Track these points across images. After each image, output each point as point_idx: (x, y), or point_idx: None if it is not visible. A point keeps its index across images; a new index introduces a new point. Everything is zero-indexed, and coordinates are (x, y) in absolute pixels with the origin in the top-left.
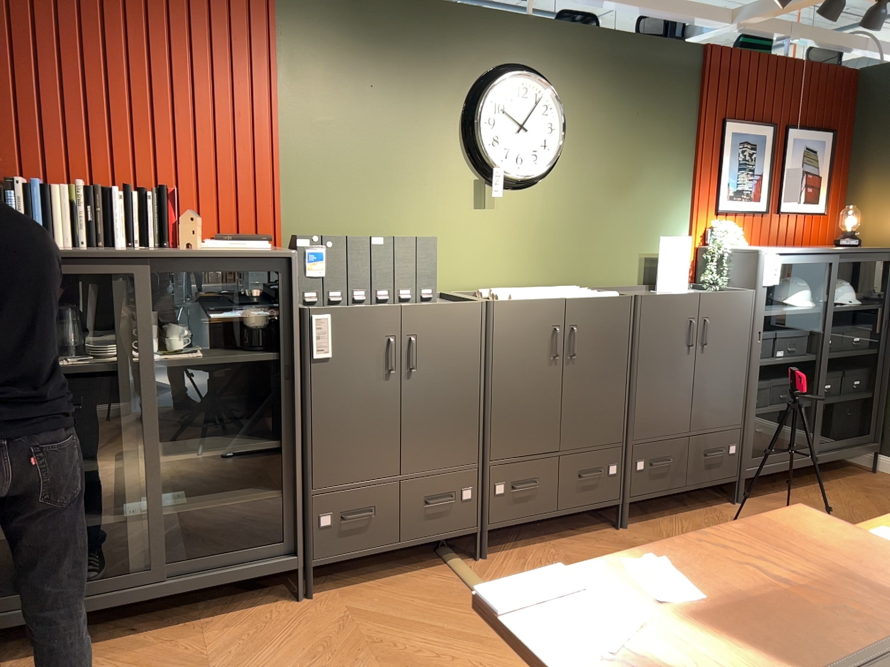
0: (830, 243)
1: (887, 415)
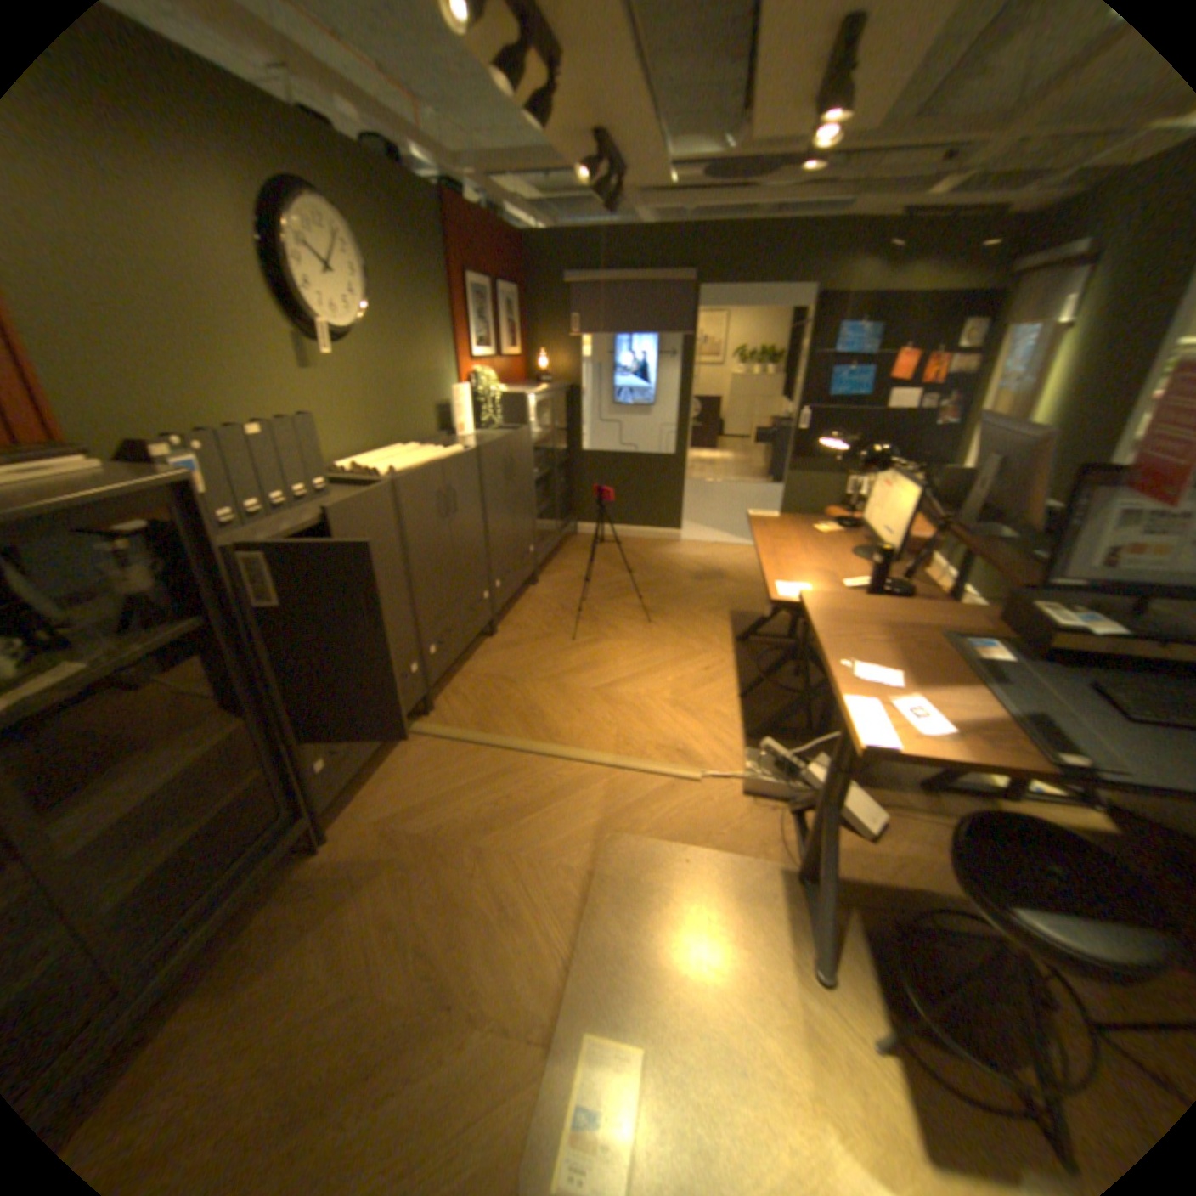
0: (527, 379)
1: (578, 498)
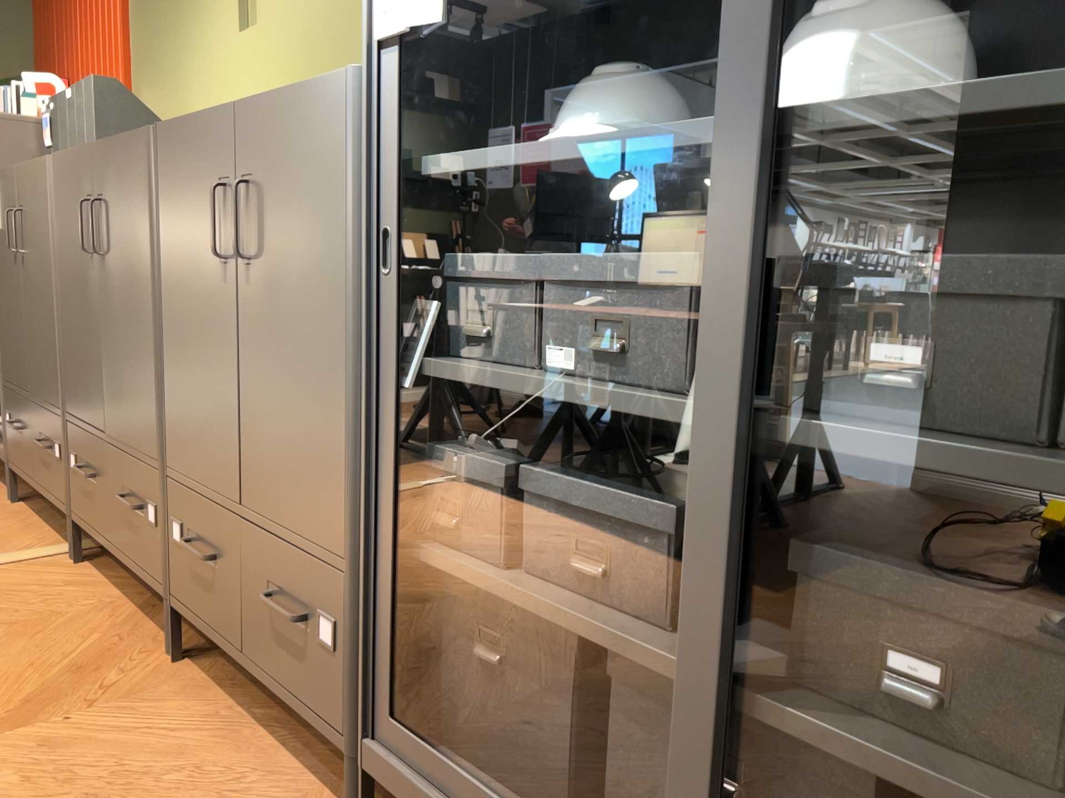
0: None
1: None
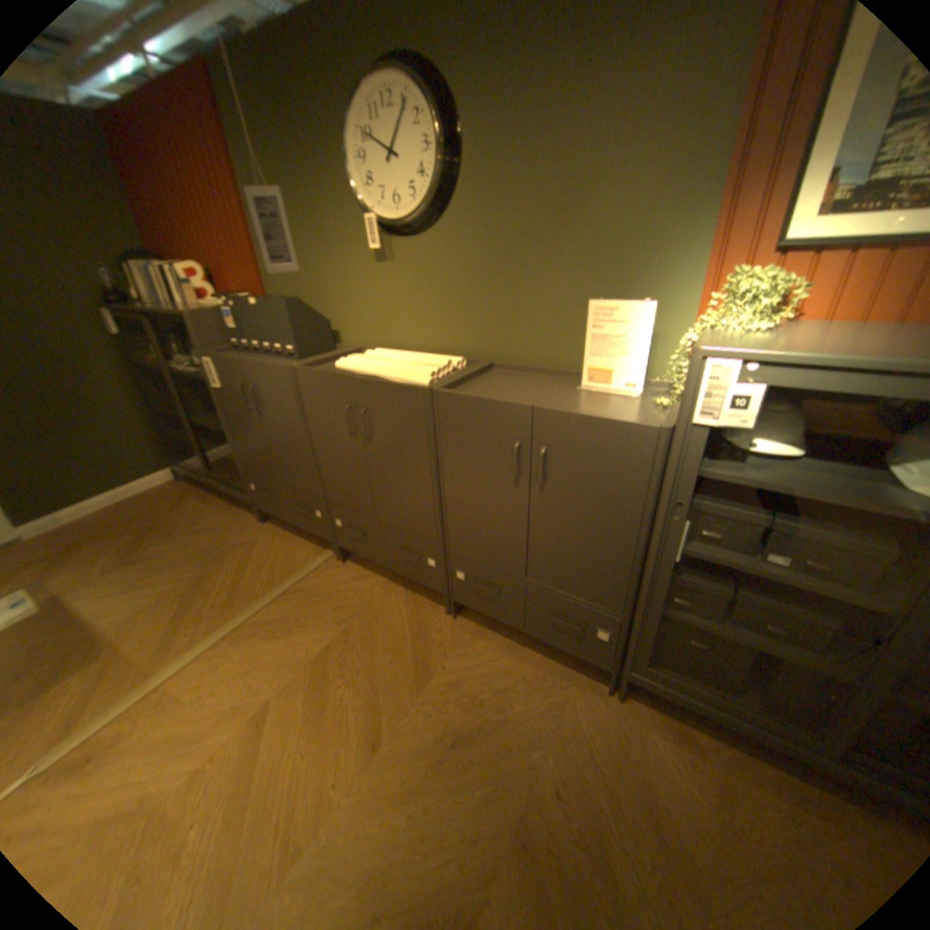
0: None
1: None
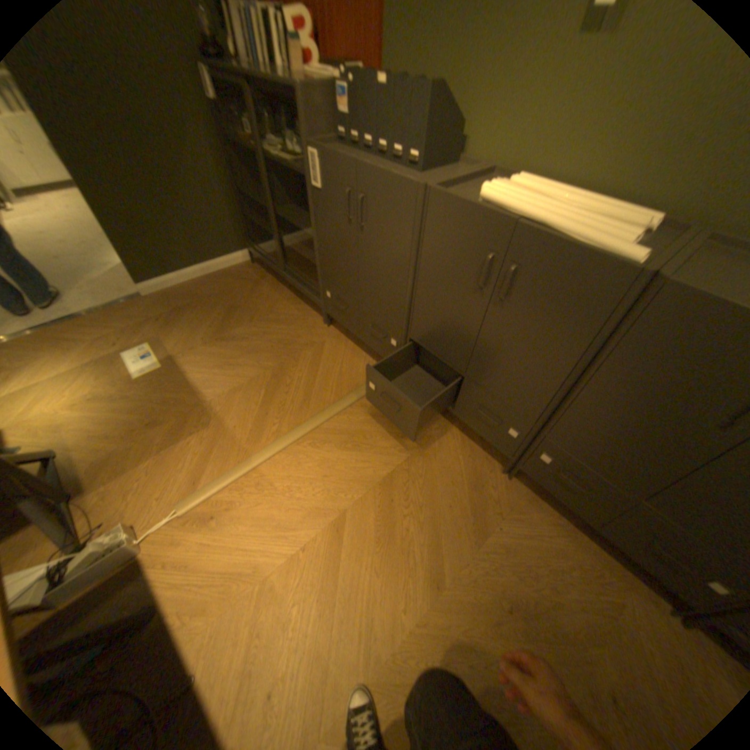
0: None
1: None
